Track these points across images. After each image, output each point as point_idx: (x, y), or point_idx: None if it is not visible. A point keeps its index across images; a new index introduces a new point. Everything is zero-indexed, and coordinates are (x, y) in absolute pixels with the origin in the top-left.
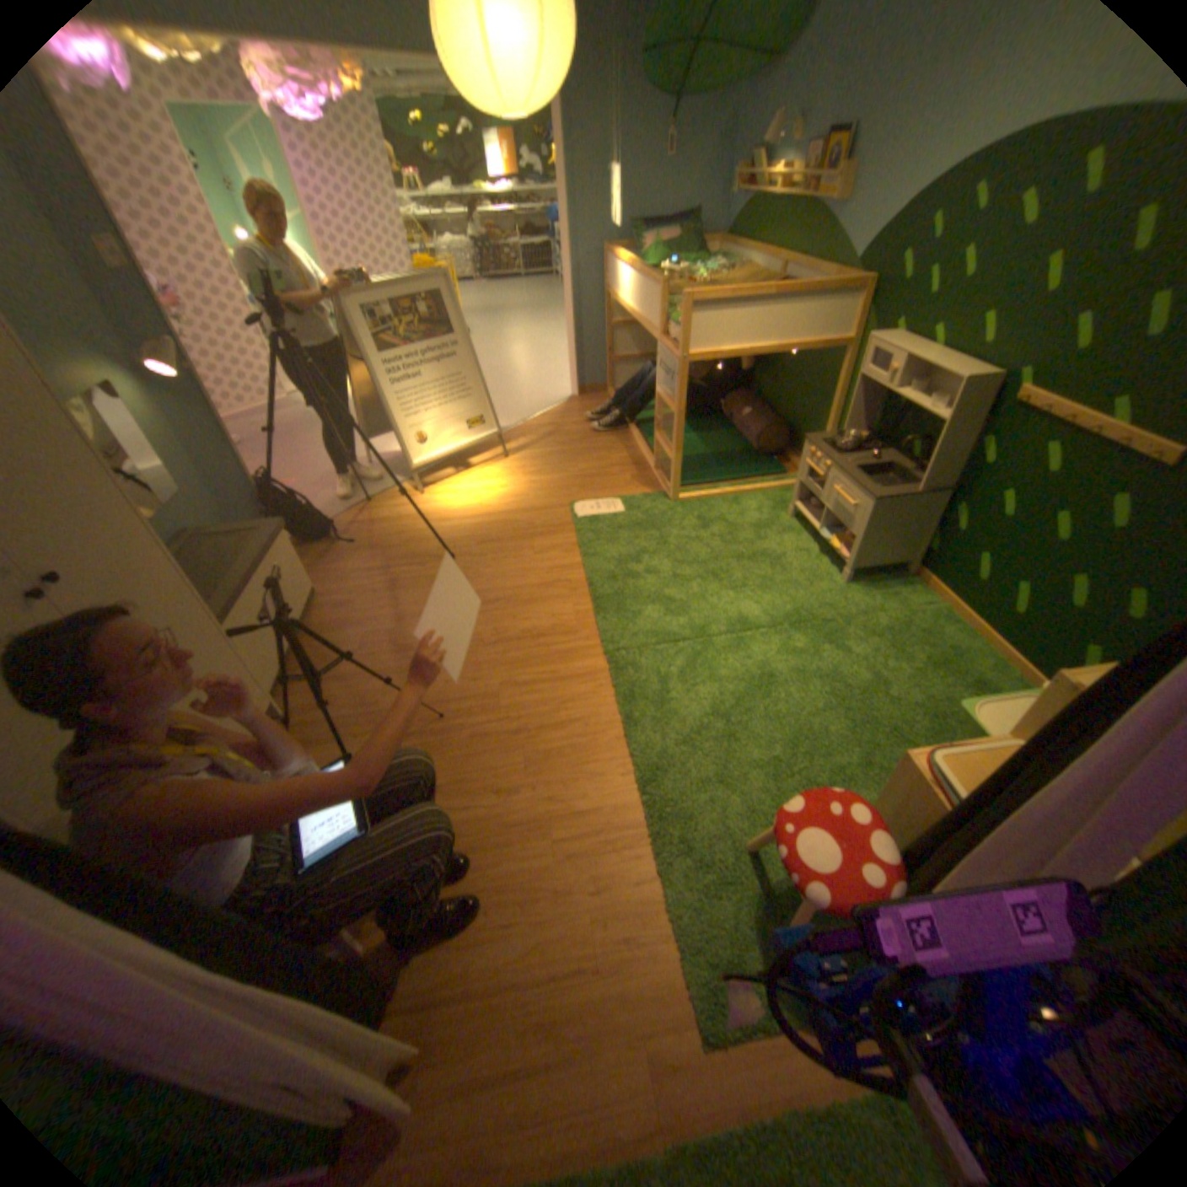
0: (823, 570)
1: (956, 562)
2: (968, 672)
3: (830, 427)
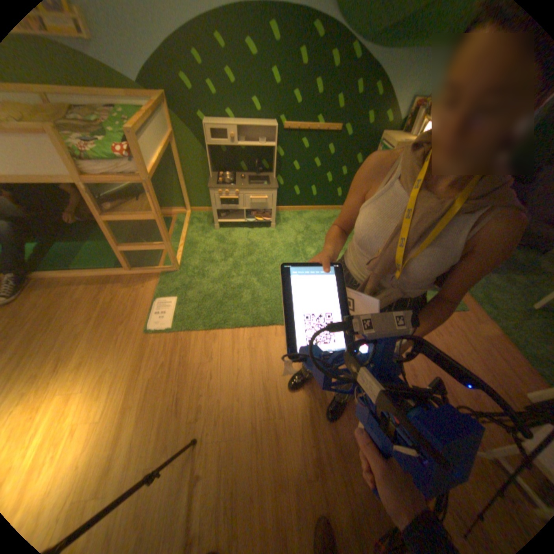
0: (261, 231)
1: (285, 195)
2: (322, 219)
3: (177, 182)
